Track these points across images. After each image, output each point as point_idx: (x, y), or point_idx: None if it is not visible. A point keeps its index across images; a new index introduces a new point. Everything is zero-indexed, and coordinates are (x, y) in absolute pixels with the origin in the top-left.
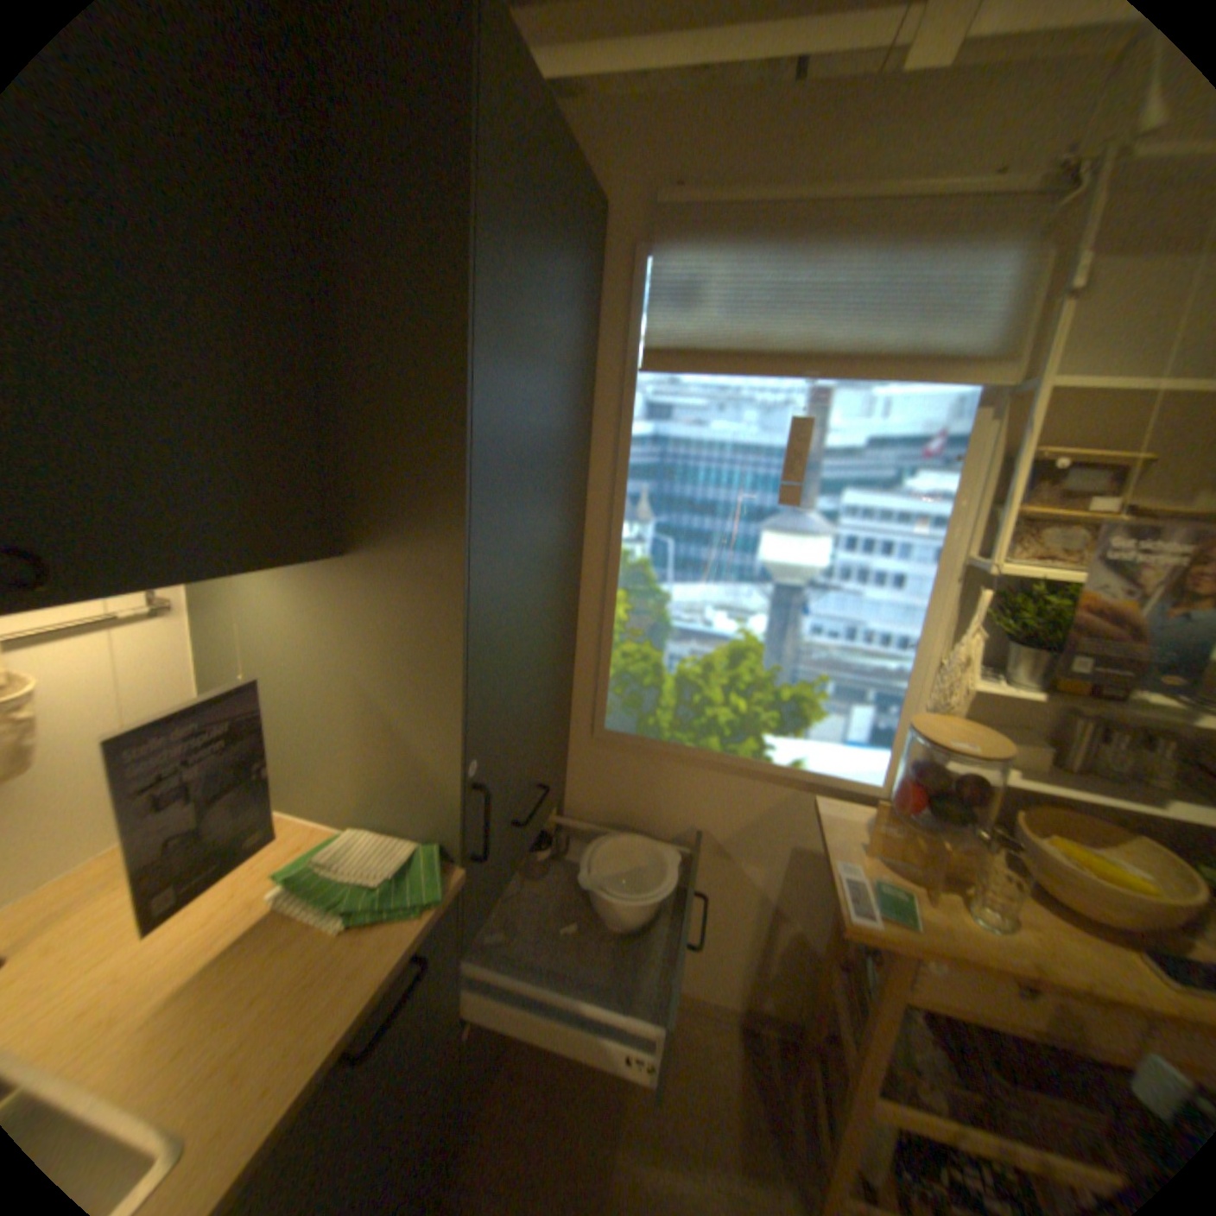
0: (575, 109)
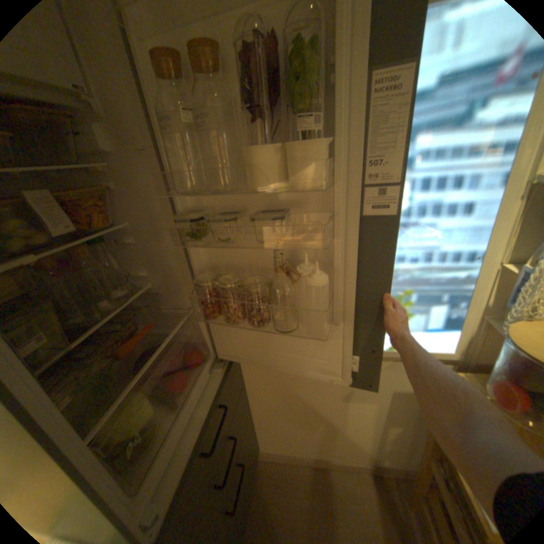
0: None
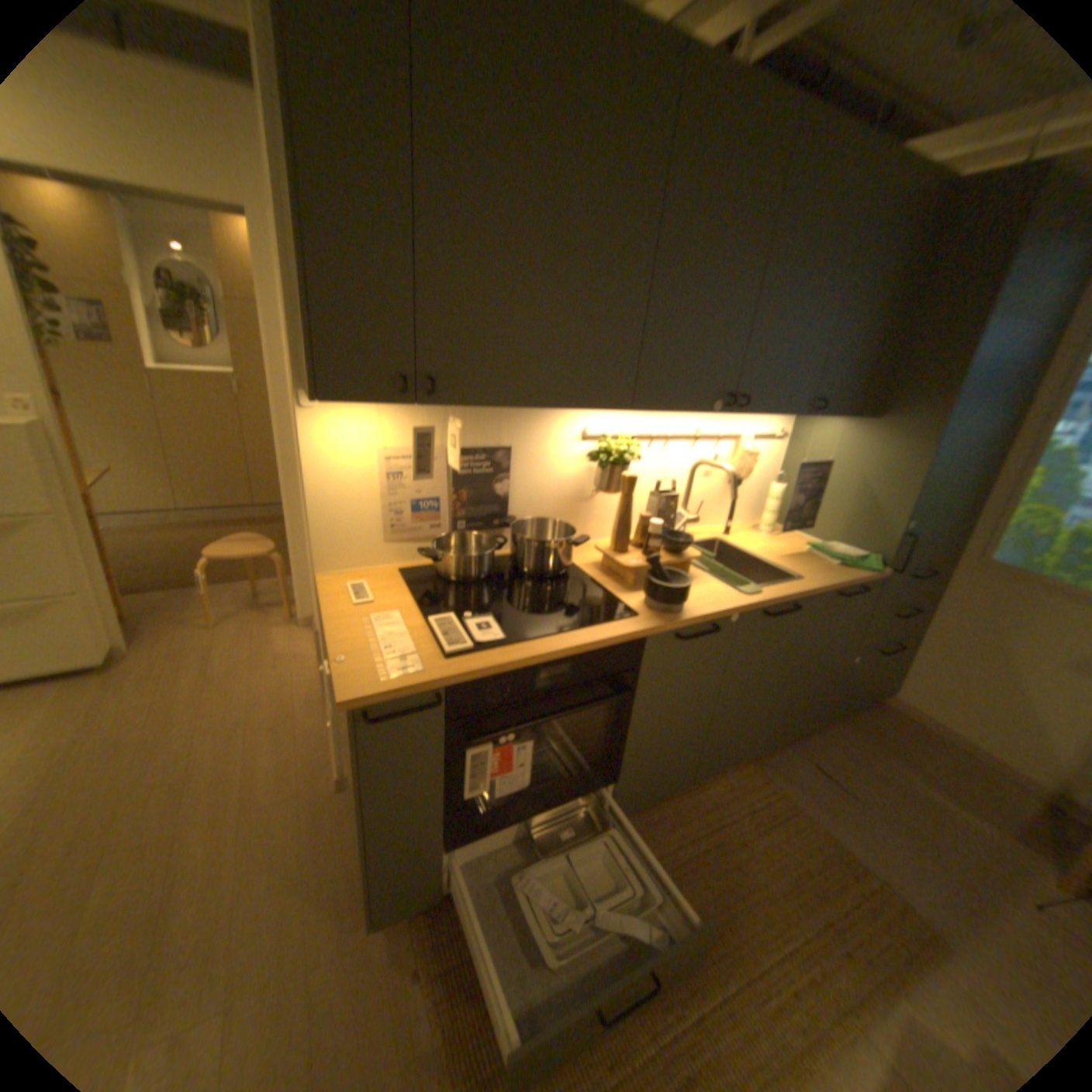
0: None
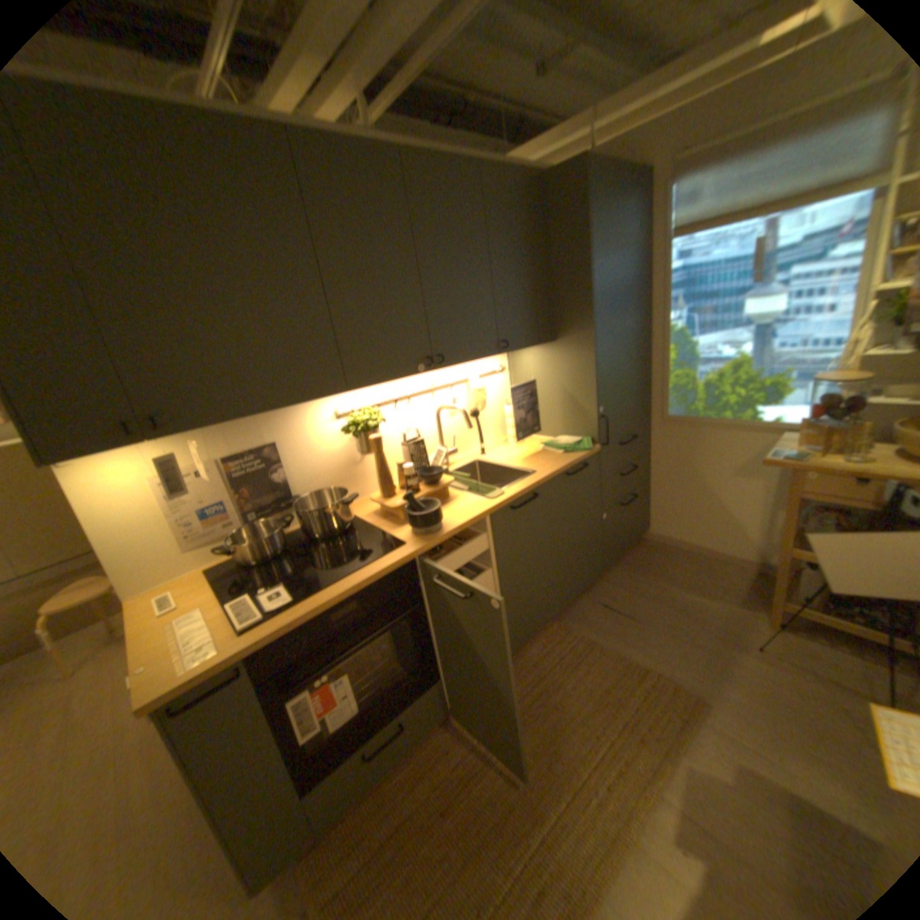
0: (633, 131)
